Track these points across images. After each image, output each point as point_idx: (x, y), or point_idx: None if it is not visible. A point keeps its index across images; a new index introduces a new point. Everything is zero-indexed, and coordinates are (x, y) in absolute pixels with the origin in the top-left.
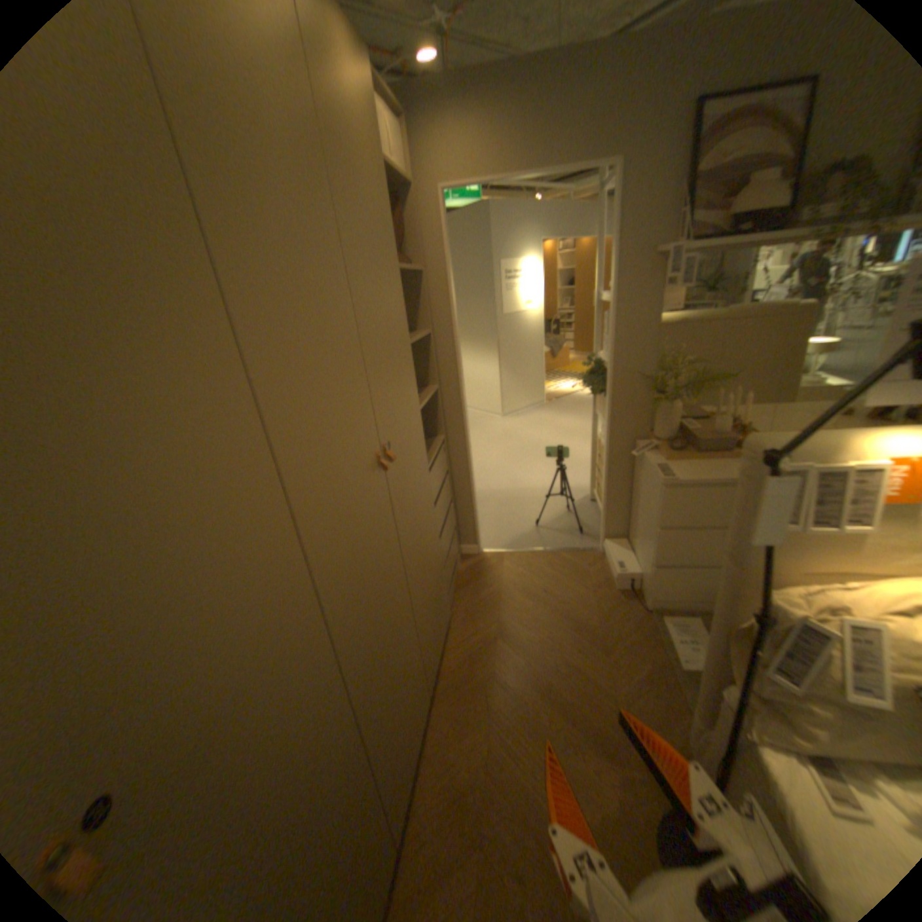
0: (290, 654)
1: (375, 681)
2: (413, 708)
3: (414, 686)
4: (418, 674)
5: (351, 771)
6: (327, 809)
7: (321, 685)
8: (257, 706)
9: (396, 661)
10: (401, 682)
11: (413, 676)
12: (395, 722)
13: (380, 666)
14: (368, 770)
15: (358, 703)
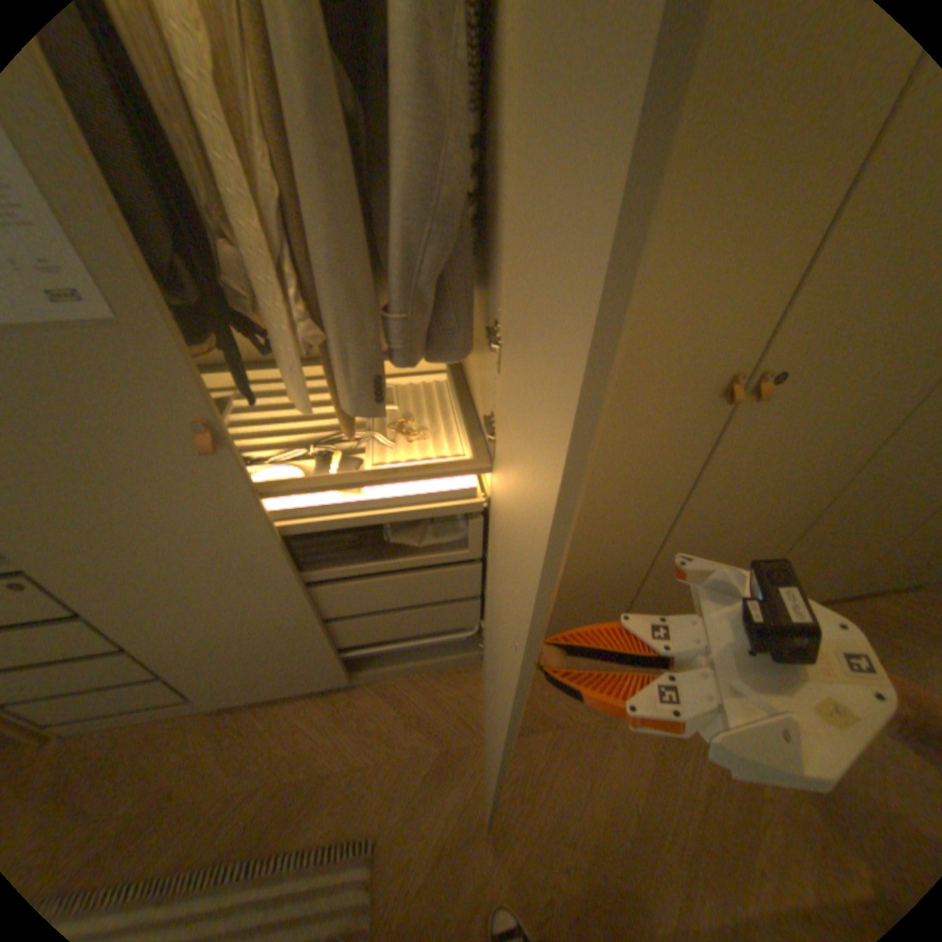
0: (867, 418)
1: (851, 517)
2: (830, 579)
3: (849, 570)
4: (861, 568)
5: (786, 536)
6: (765, 530)
7: (846, 464)
8: (830, 422)
9: (871, 531)
10: (852, 549)
11: (858, 562)
12: (818, 562)
13: (865, 515)
14: (785, 553)
15: (833, 510)
